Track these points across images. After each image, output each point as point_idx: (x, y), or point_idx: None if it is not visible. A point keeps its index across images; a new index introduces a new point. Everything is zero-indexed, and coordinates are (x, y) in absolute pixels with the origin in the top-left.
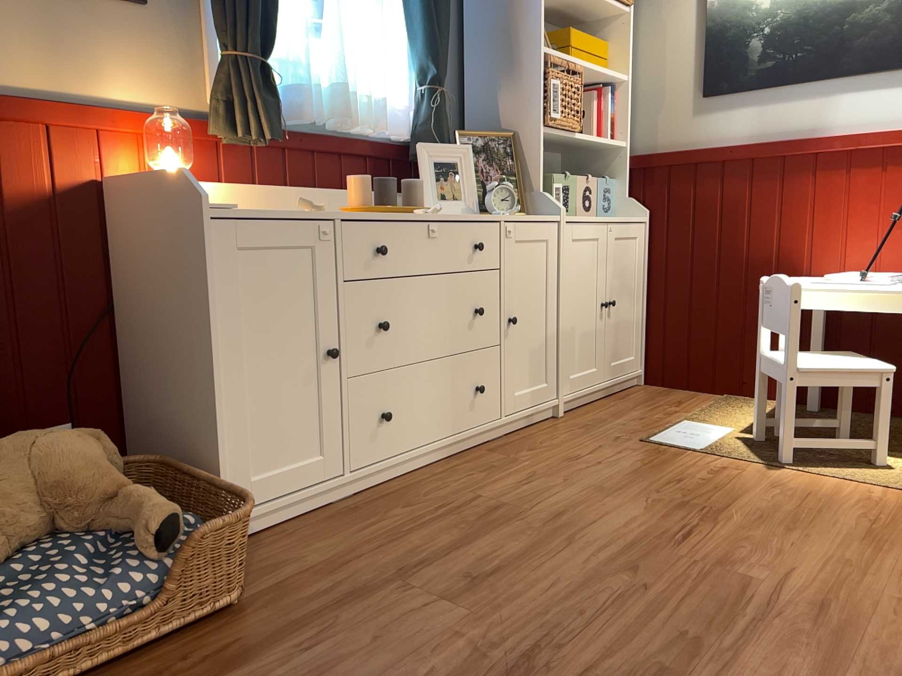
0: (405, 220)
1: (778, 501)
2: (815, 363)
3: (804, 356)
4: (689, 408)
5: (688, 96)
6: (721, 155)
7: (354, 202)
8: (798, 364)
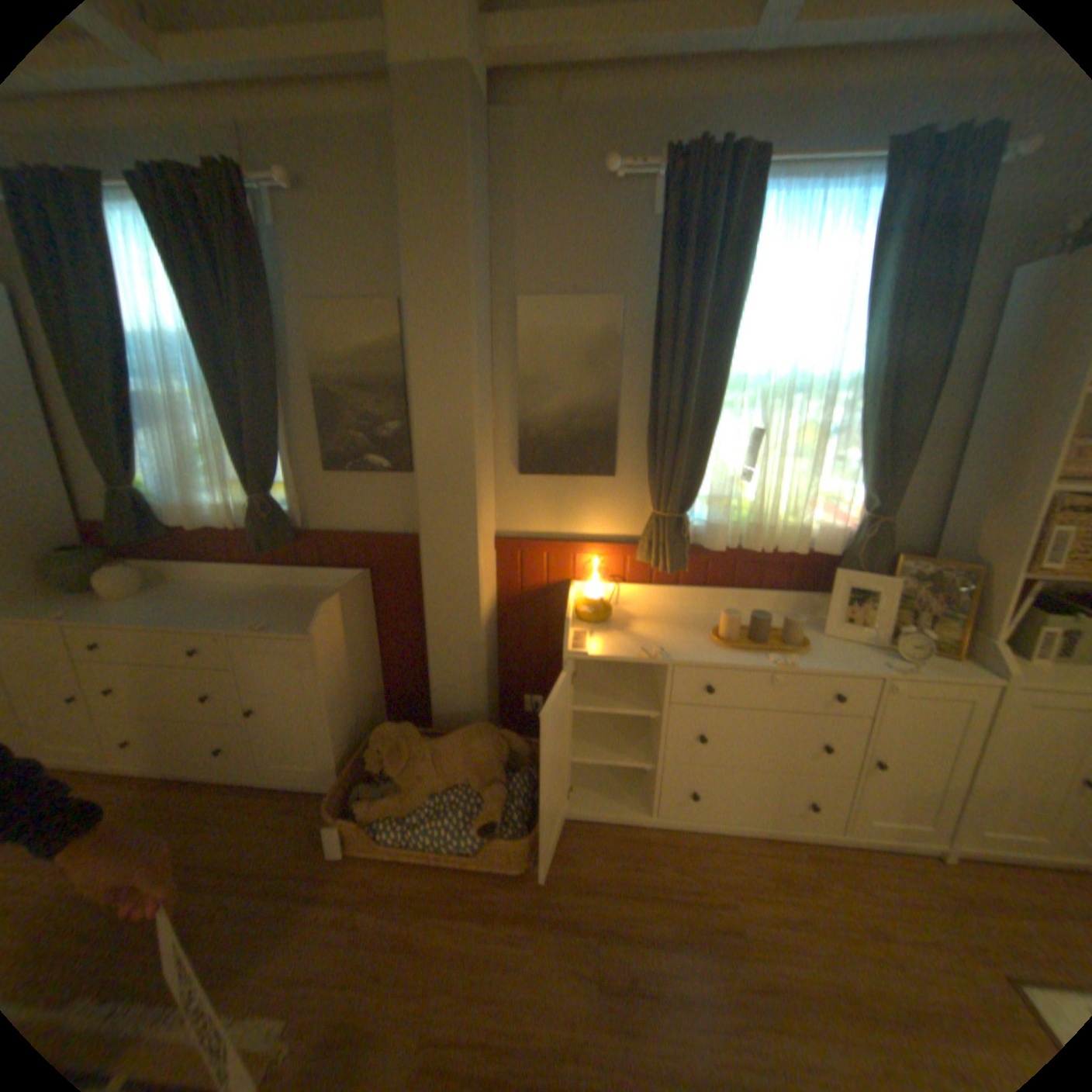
0: (747, 669)
1: None
2: None
3: None
4: None
5: None
6: None
7: (722, 632)
8: None
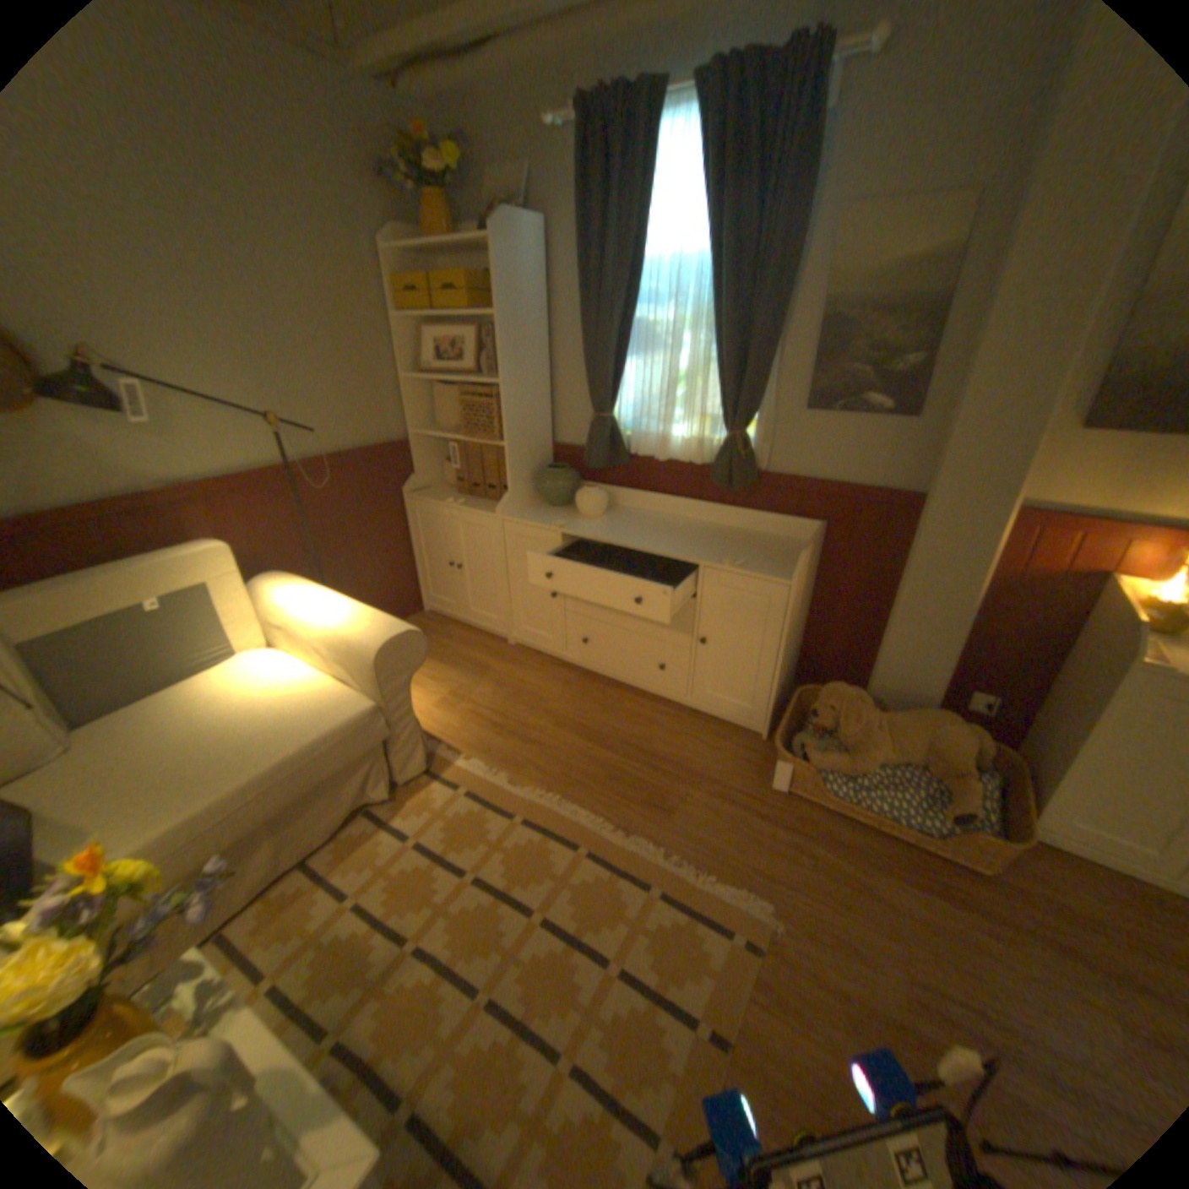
0: None
1: None
2: None
3: None
4: None
5: None
6: None
7: None
8: None
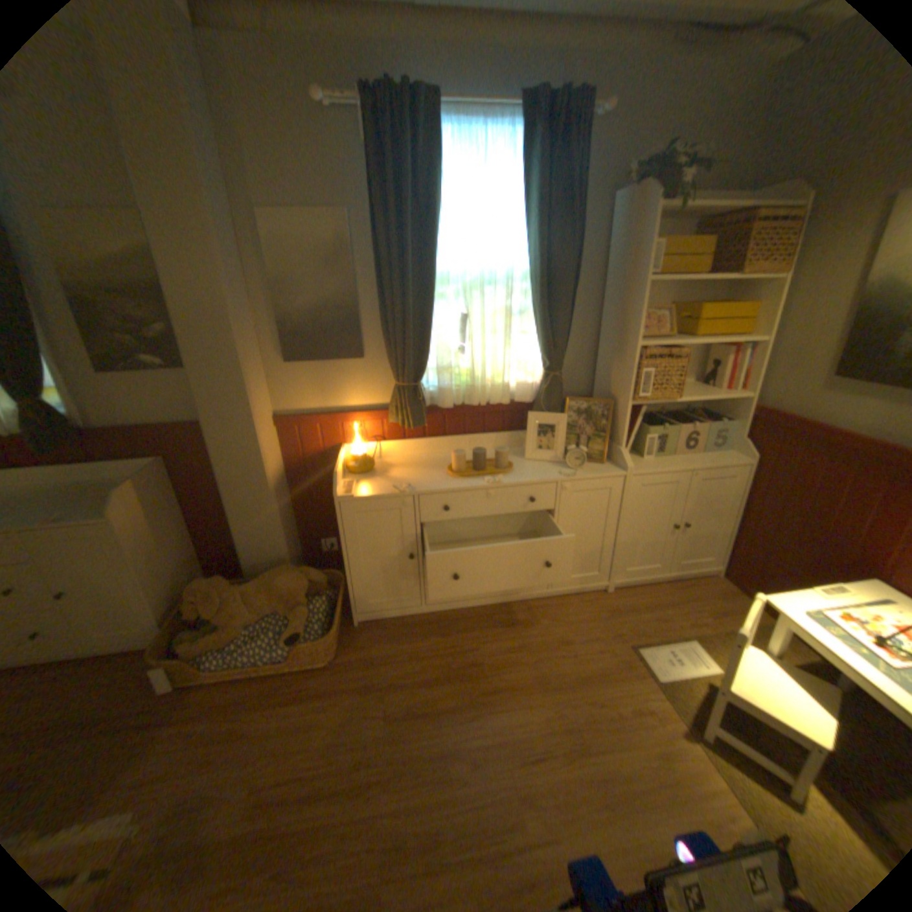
0: (469, 490)
1: (641, 777)
2: (760, 695)
3: (771, 676)
4: (722, 628)
5: (824, 369)
6: (836, 437)
7: (454, 467)
8: (739, 688)
